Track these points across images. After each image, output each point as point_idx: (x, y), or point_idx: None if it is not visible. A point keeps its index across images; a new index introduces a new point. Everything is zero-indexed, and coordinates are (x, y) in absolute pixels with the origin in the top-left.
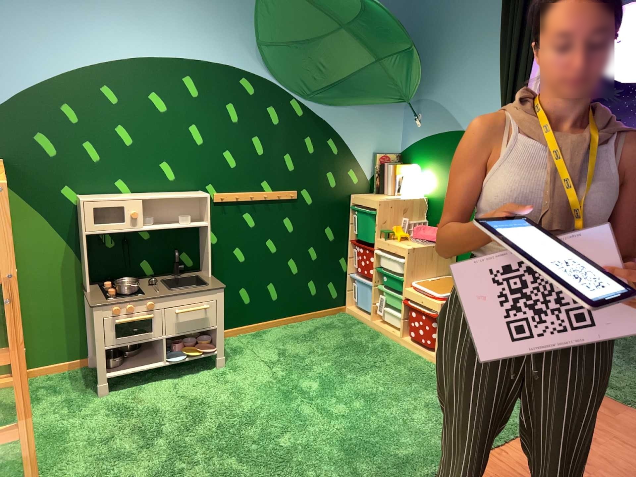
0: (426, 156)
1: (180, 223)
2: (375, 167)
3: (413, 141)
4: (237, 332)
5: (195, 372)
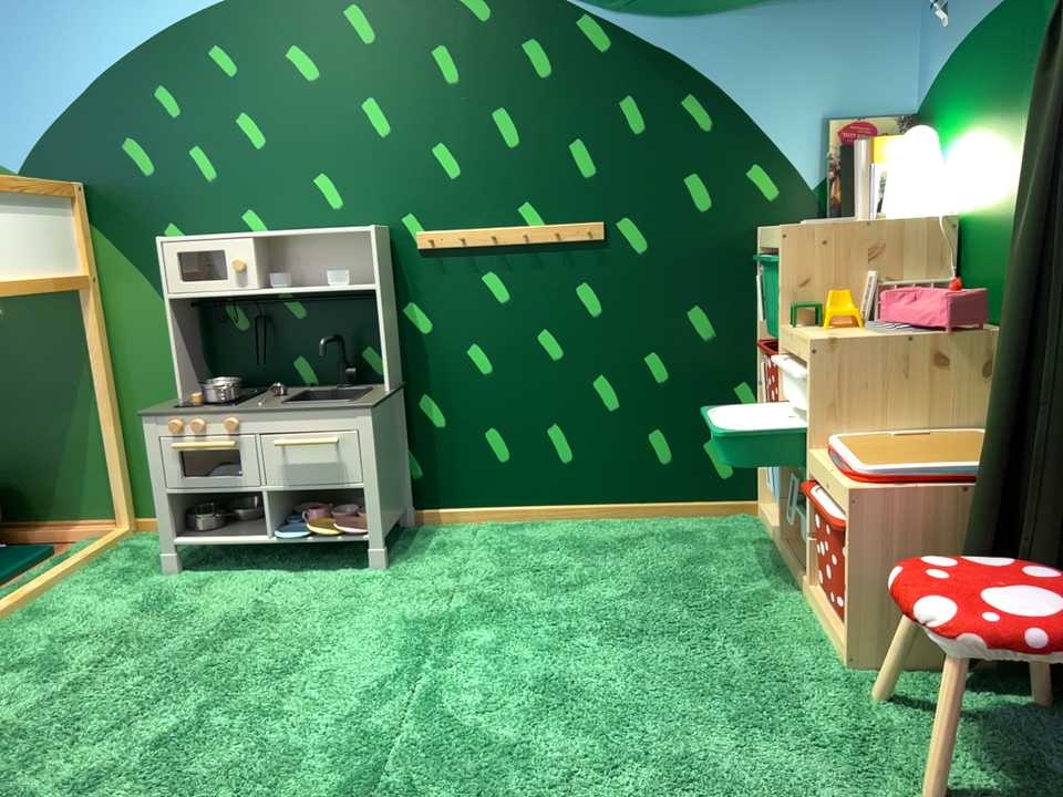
0: (962, 92)
1: (332, 286)
2: (829, 151)
3: (939, 62)
4: (481, 522)
5: (324, 573)
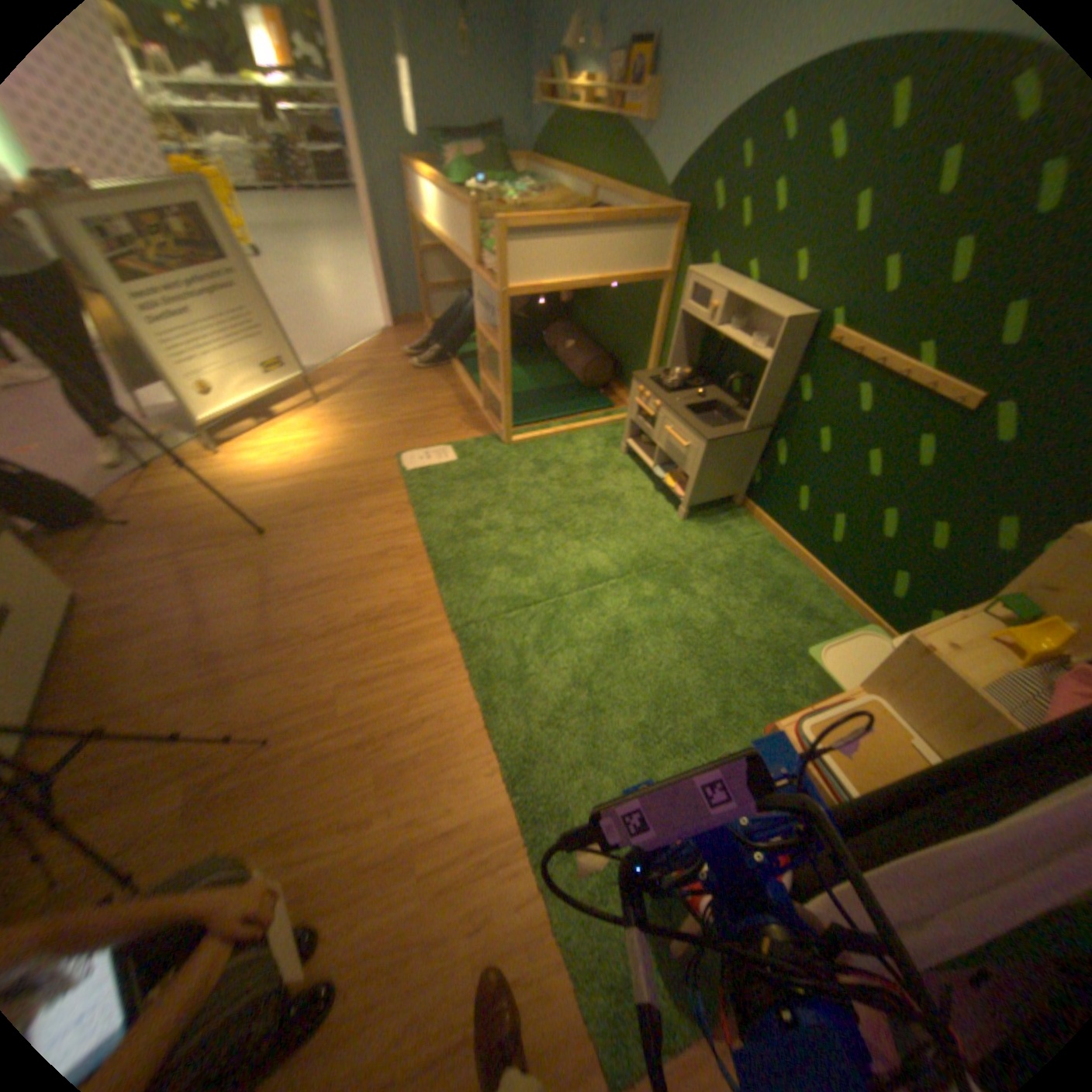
0: None
1: (759, 345)
2: None
3: None
4: (770, 533)
5: (663, 502)
